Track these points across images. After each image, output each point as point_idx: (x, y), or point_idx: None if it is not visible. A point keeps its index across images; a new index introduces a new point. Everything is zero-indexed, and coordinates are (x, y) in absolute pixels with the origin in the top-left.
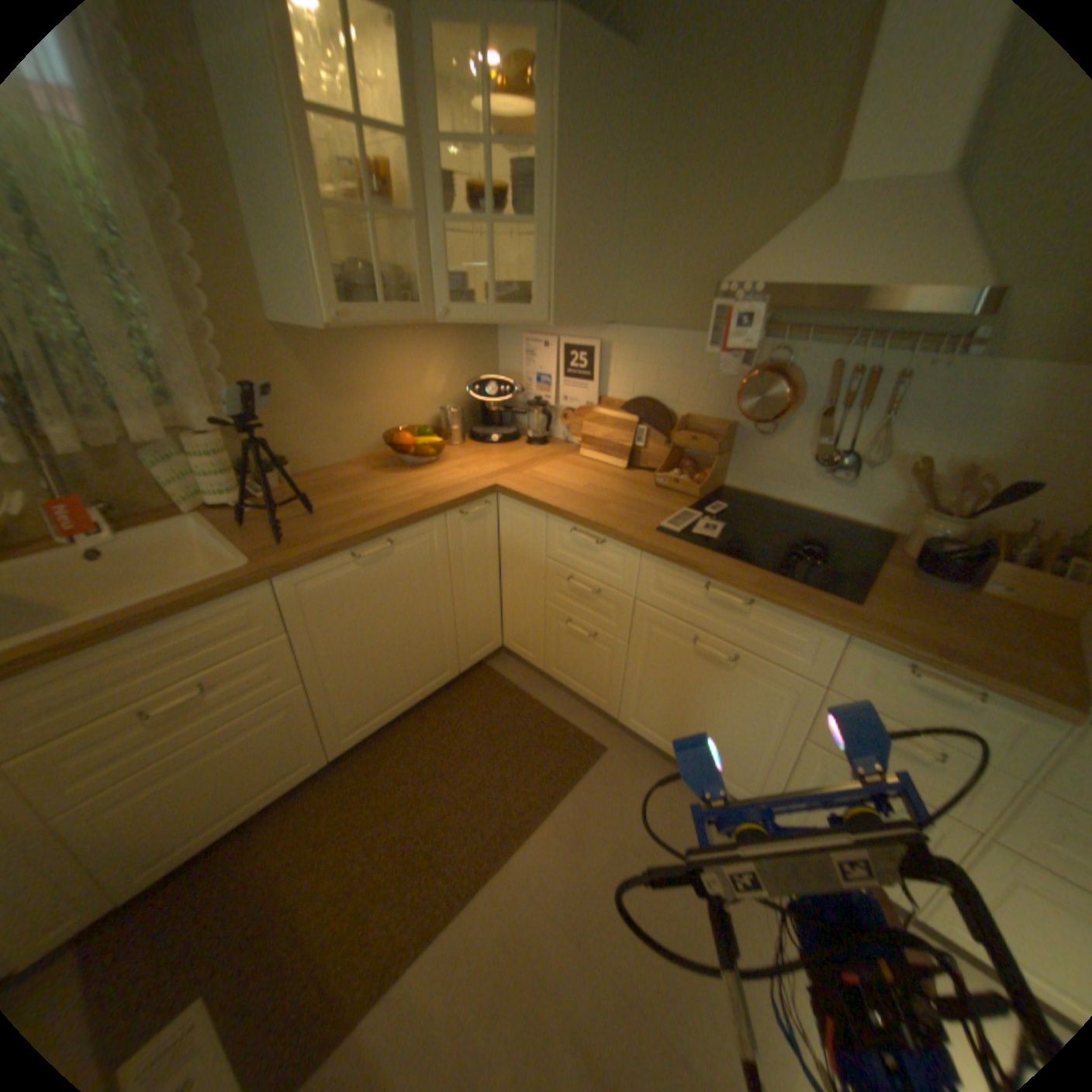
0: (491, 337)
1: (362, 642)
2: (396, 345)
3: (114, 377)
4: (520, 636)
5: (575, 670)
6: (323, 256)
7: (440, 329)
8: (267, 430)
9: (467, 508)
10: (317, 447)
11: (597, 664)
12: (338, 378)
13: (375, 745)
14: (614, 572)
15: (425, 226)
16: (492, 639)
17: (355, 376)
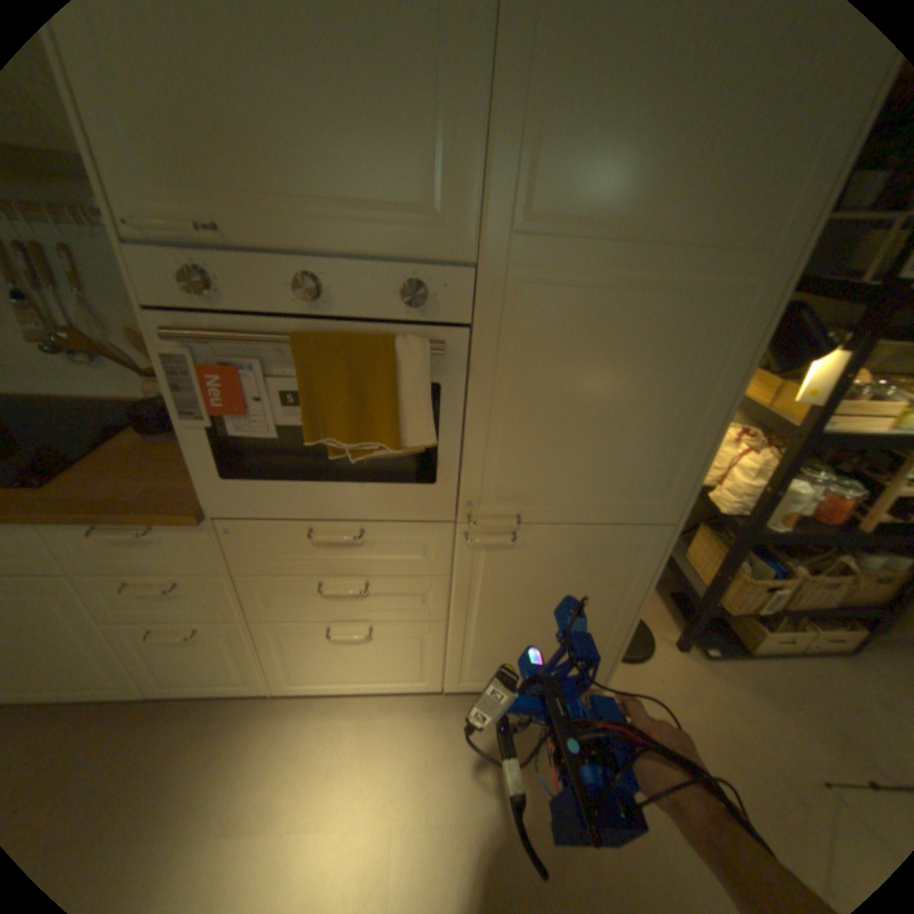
0: None
1: None
2: None
3: None
4: None
5: None
6: None
7: None
8: None
9: None
10: None
11: None
12: None
13: None
14: None
15: None
16: None
17: None
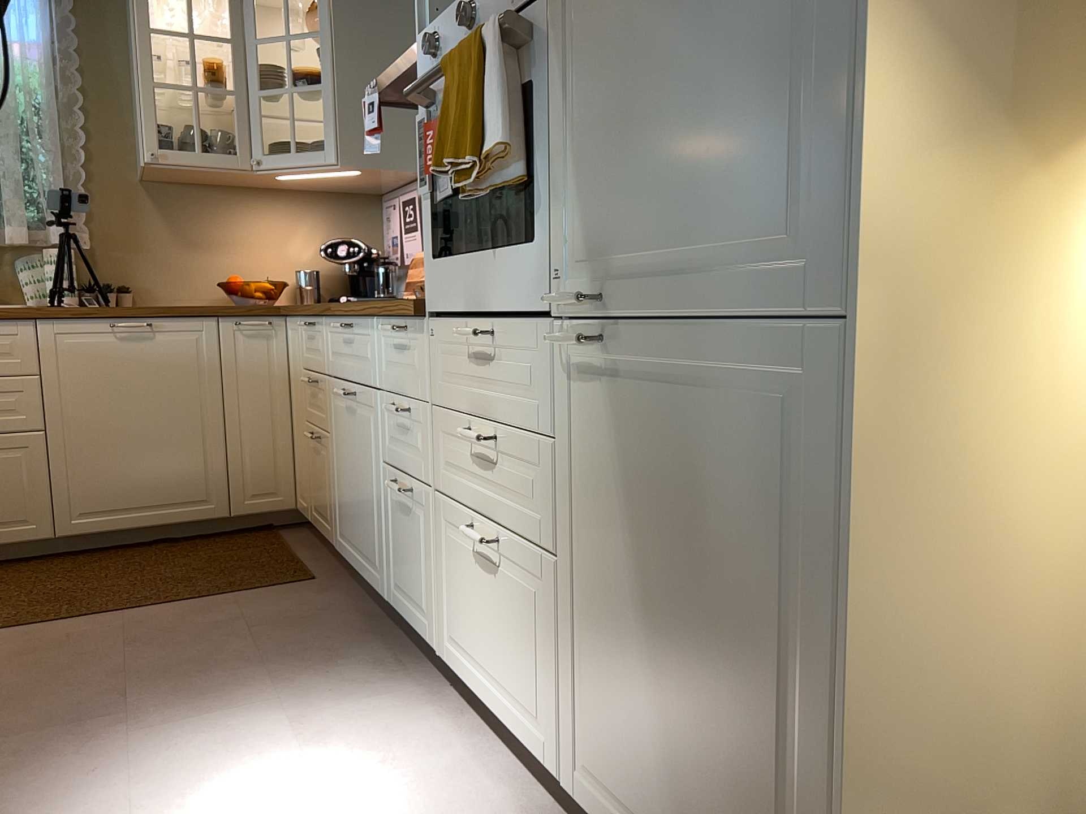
0: (375, 214)
1: (110, 417)
2: (259, 210)
3: (7, 197)
4: (300, 484)
5: (318, 500)
6: (151, 116)
7: (311, 201)
8: (121, 263)
9: (243, 320)
10: (165, 286)
11: (323, 478)
12: (196, 230)
13: (112, 554)
14: (320, 353)
15: (249, 100)
16: (280, 492)
17: (212, 230)
